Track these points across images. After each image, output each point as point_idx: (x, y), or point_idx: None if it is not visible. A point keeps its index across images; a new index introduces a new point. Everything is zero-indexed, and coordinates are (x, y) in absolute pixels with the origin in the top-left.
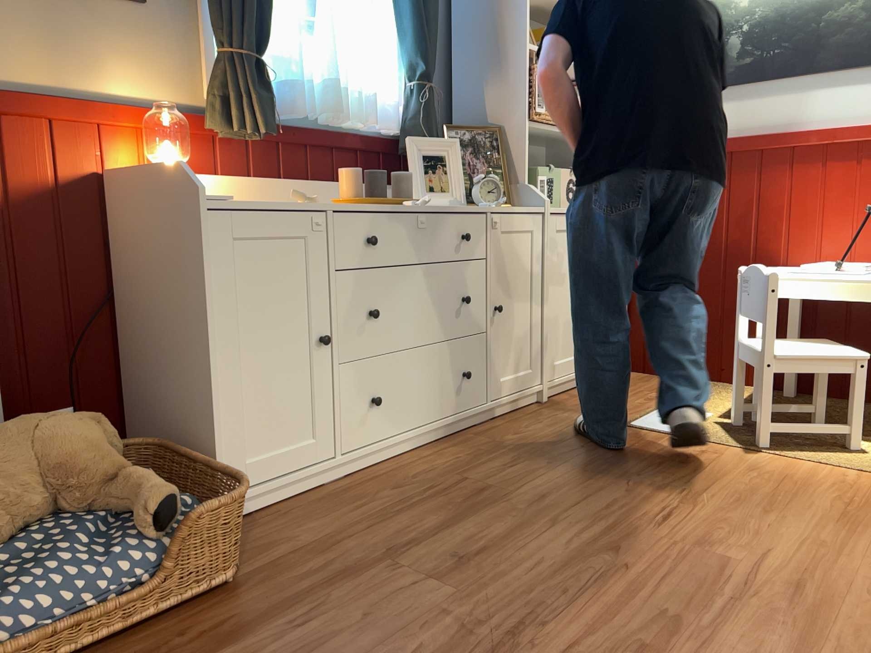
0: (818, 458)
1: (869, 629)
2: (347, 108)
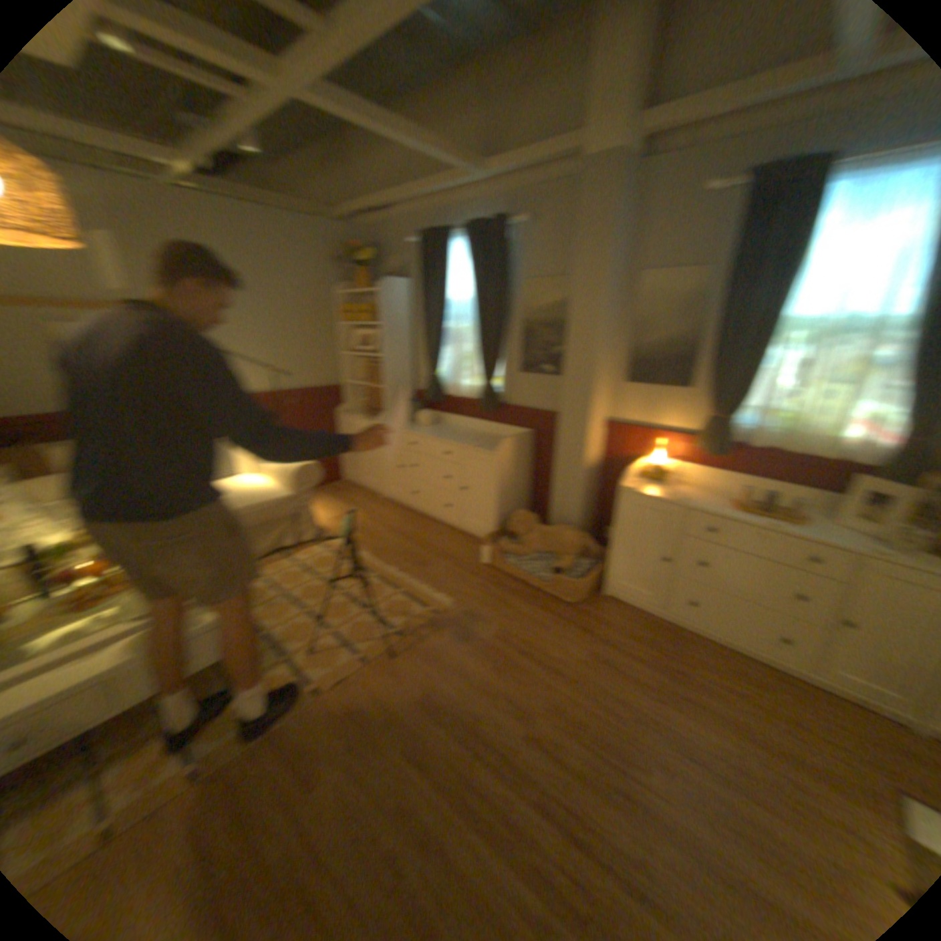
0: None
1: (598, 816)
2: (820, 443)
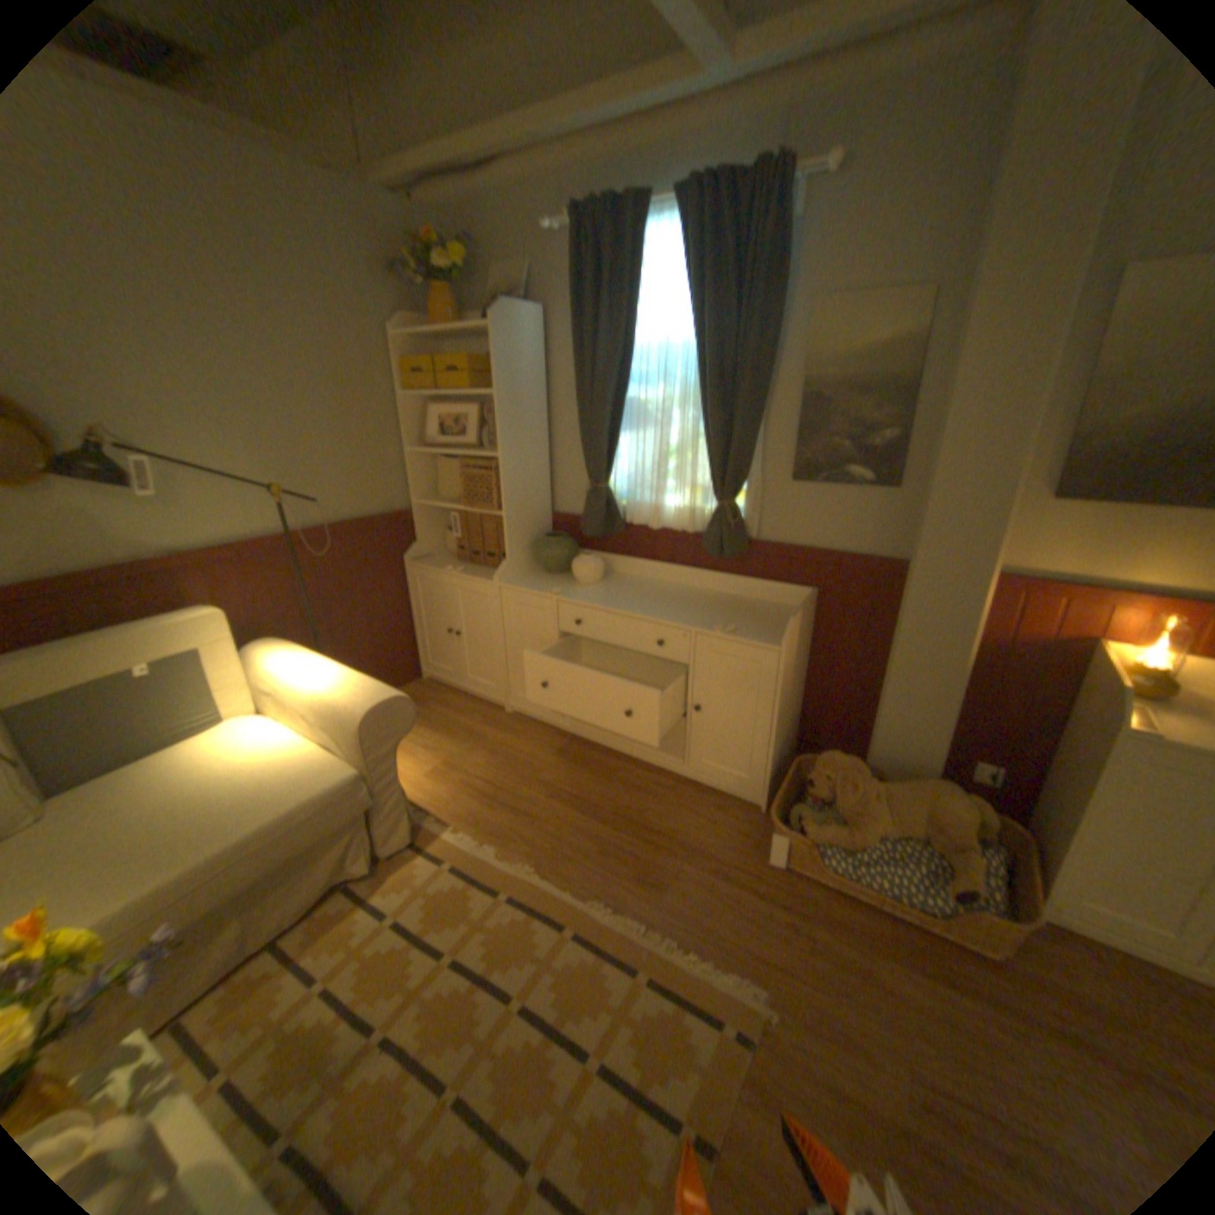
0: None
1: None
2: None
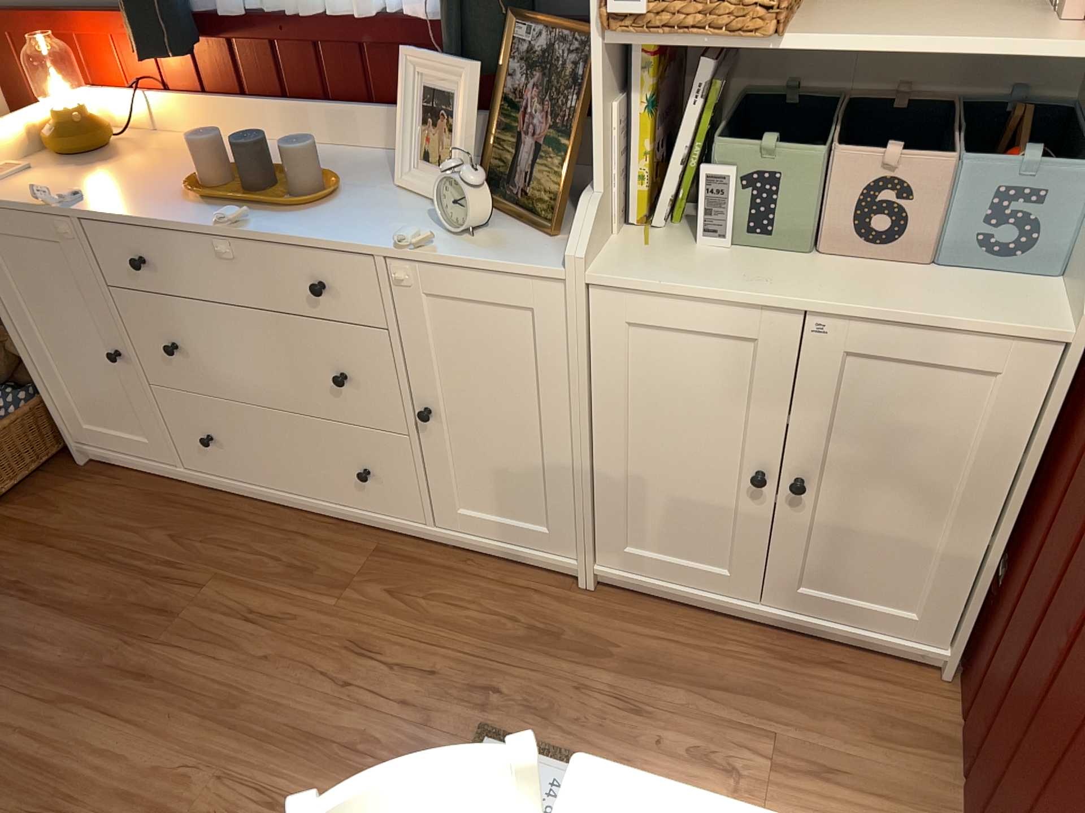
0: None
1: None
2: None
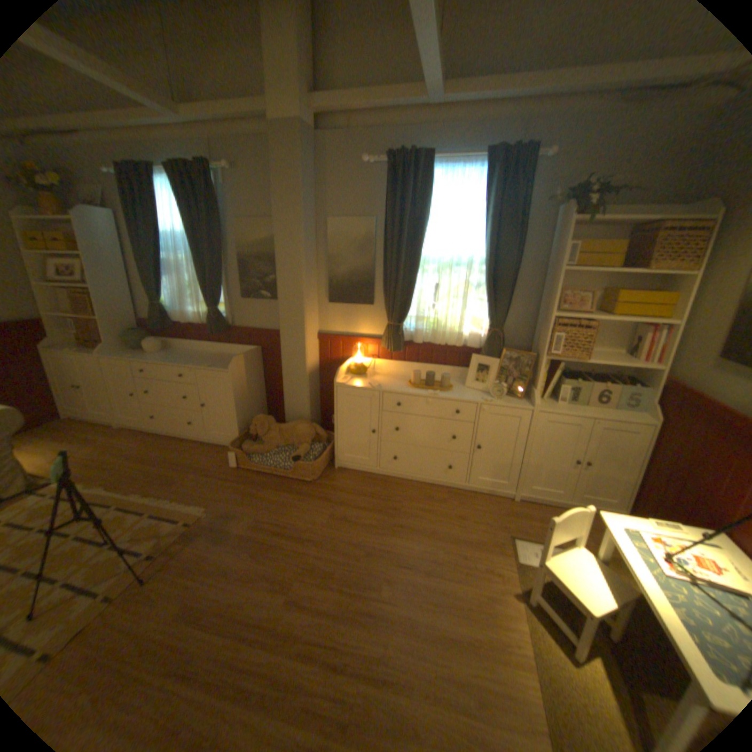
0: (538, 636)
1: (348, 639)
2: (451, 337)
